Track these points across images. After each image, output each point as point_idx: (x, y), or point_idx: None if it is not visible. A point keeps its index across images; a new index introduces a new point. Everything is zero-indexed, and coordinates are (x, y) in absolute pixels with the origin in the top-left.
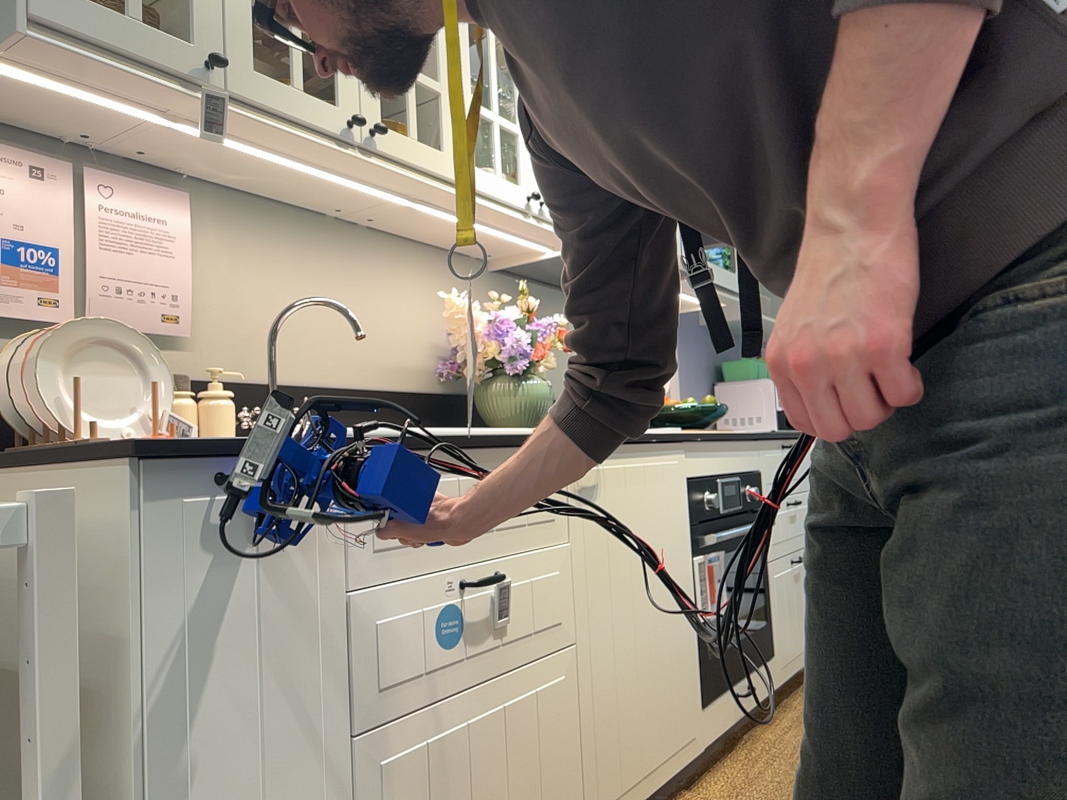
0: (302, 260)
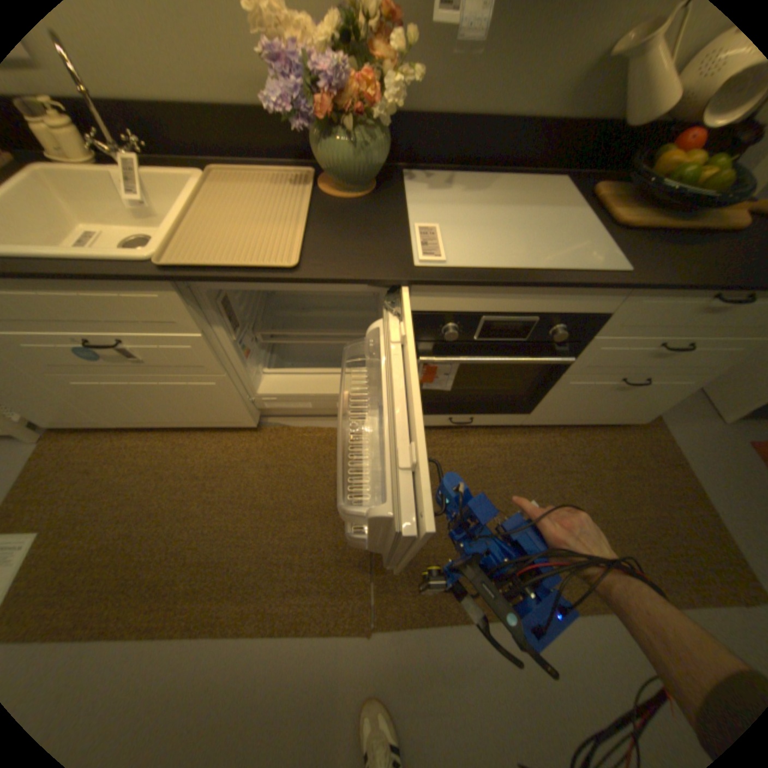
0: None
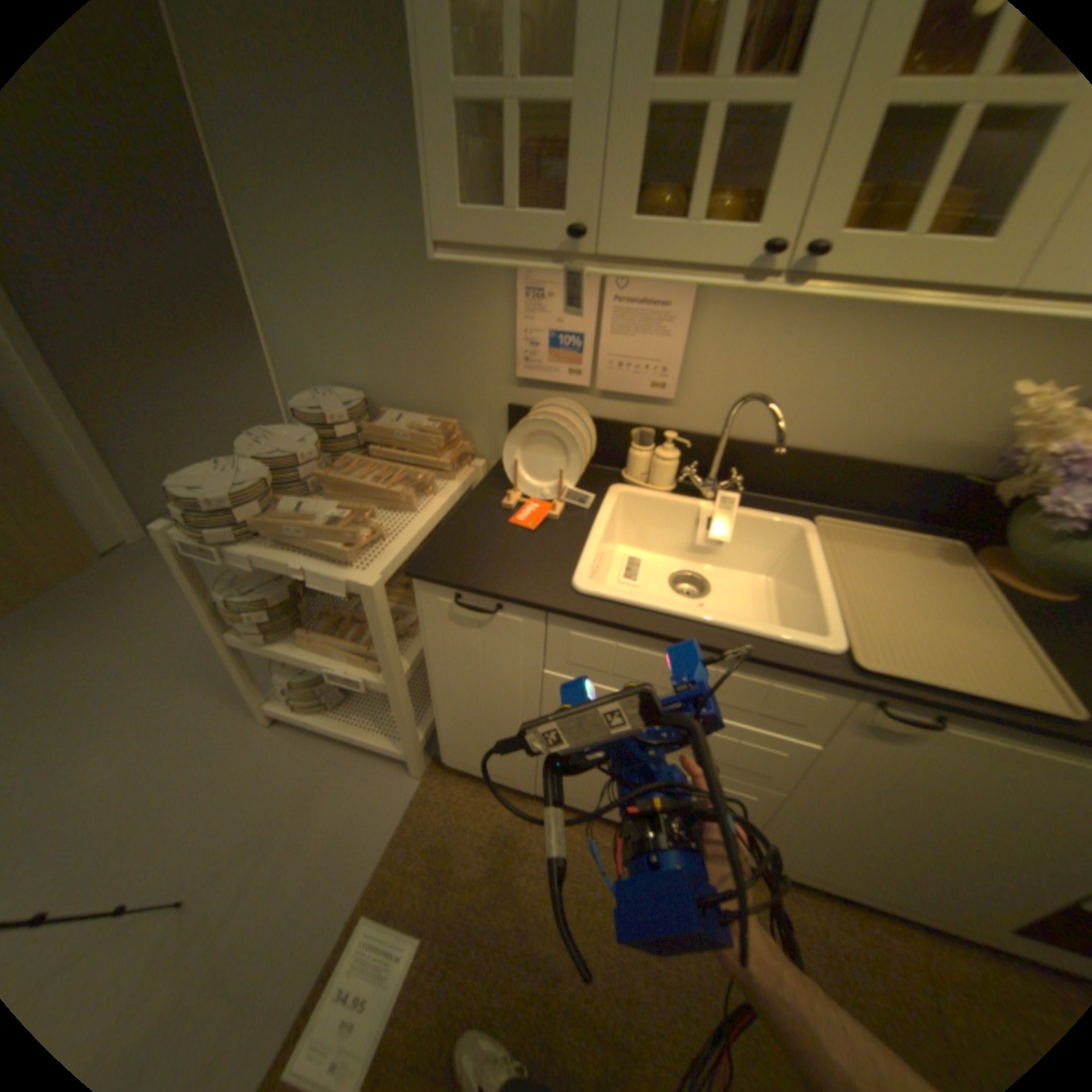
0: (832, 320)
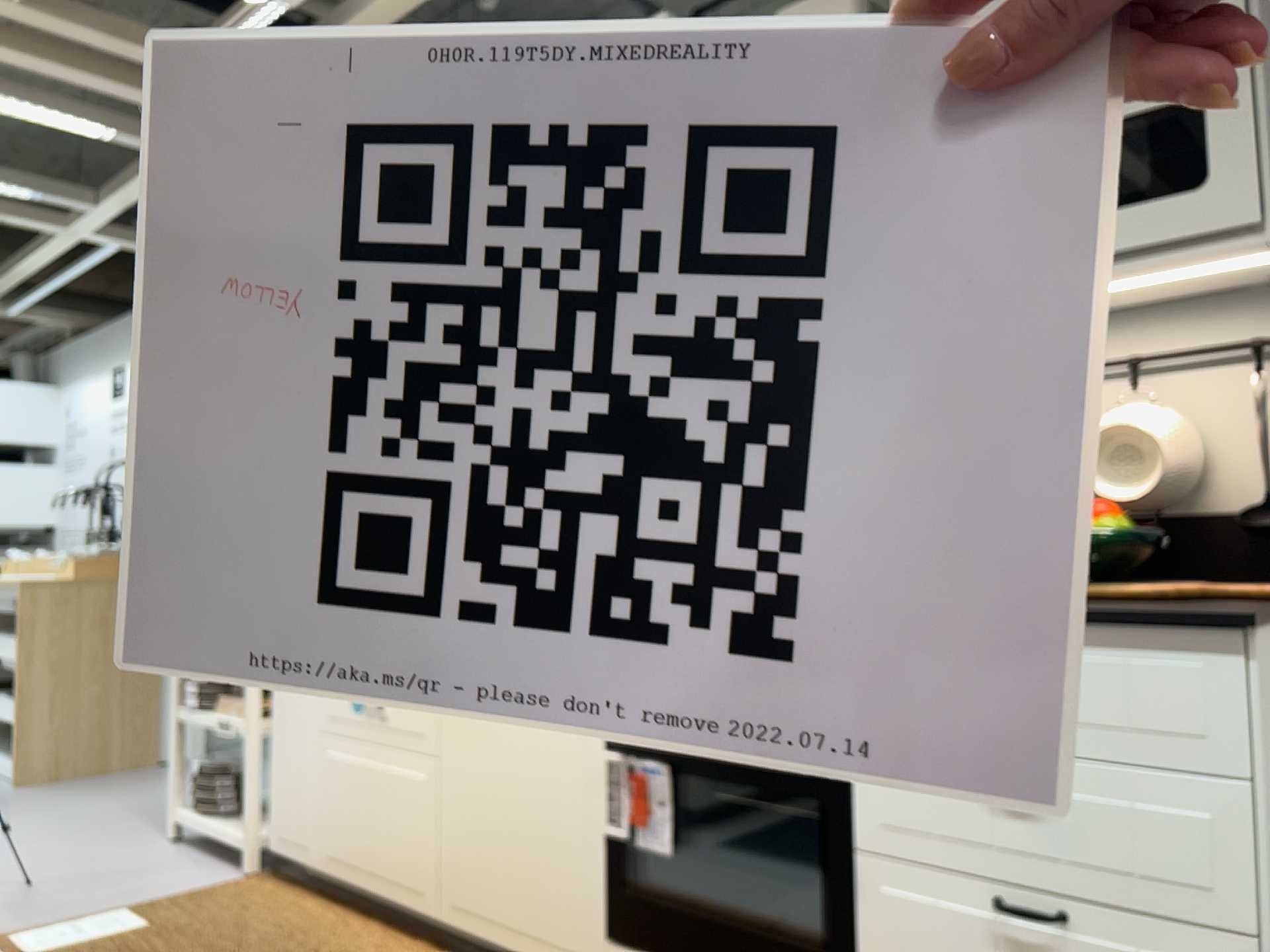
0: None
